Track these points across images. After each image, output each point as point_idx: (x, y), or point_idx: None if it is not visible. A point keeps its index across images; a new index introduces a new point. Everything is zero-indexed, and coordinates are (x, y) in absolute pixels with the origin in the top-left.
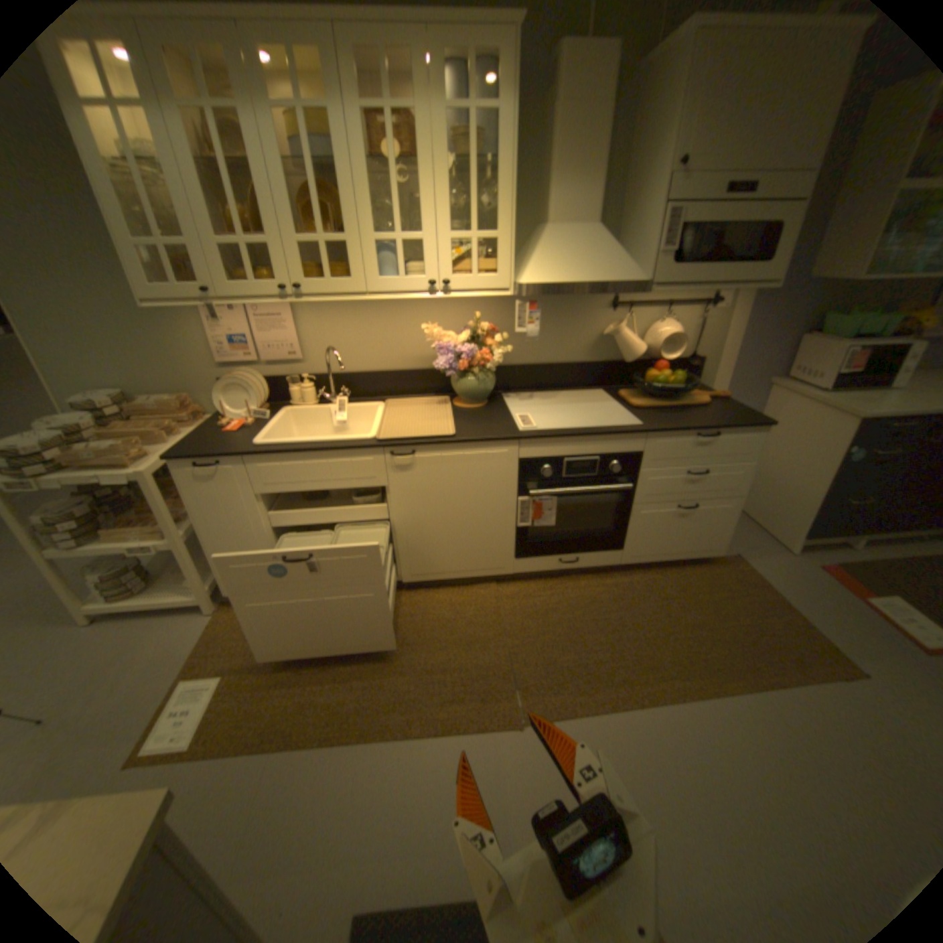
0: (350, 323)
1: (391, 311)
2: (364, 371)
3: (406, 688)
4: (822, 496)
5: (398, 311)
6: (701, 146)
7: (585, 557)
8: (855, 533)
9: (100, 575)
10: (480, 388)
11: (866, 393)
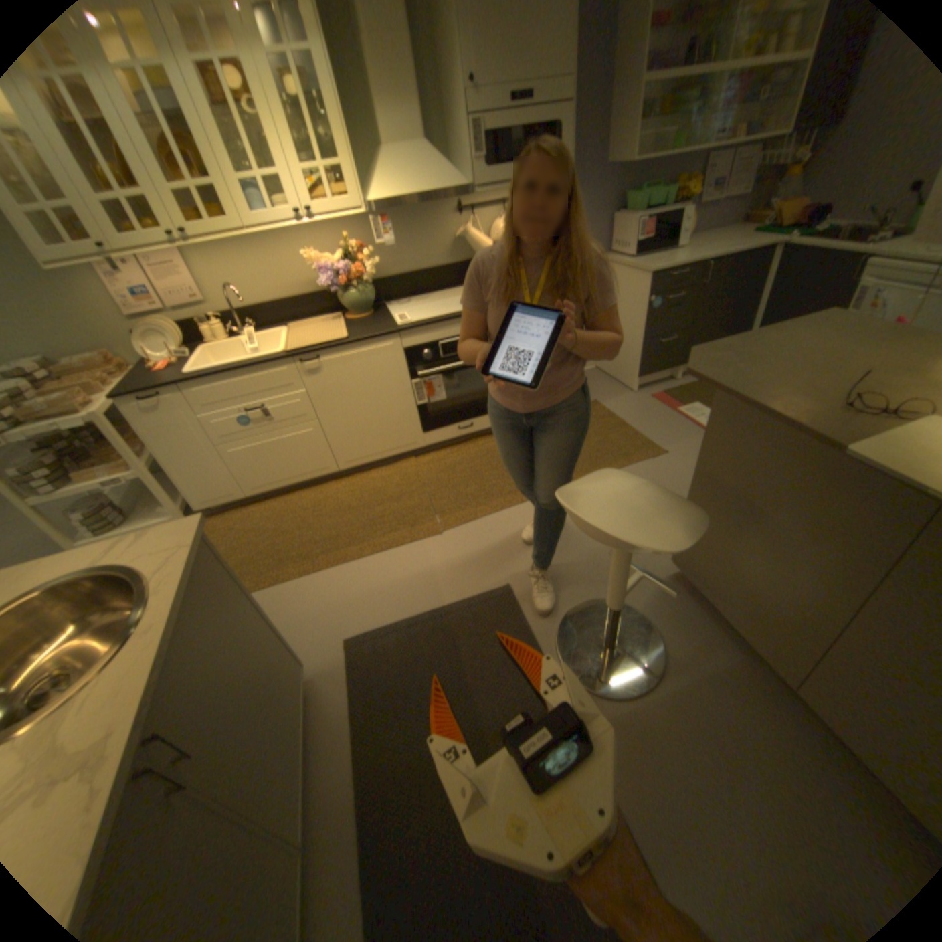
0: (237, 261)
1: (270, 245)
2: (261, 303)
3: (356, 533)
4: (641, 341)
5: (276, 244)
6: (481, 66)
7: (477, 422)
8: (670, 366)
9: (81, 515)
10: (362, 300)
11: (660, 254)
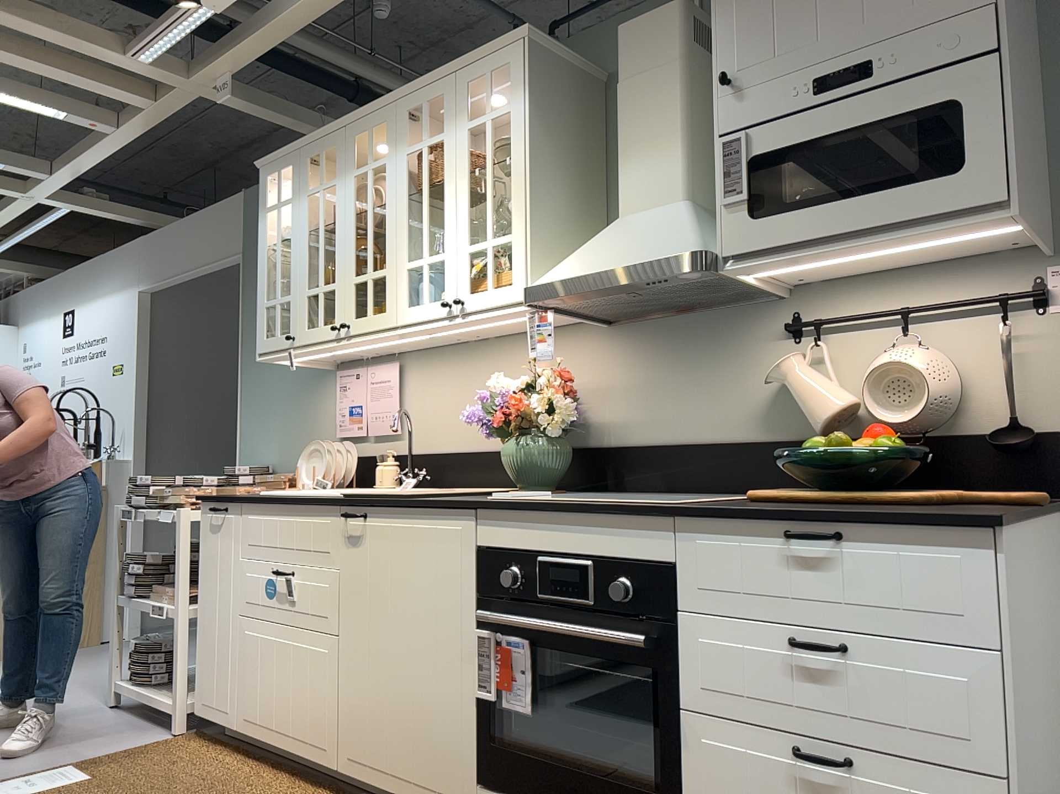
0: (447, 388)
1: (486, 370)
2: (453, 450)
3: None
4: None
5: (492, 369)
6: (749, 57)
7: None
8: None
9: (141, 642)
10: (530, 461)
11: None
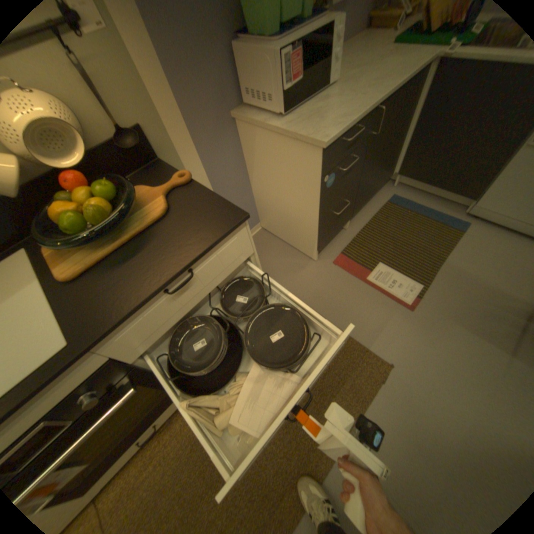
0: None
1: None
2: None
3: None
4: (315, 221)
5: None
6: None
7: (159, 419)
8: (342, 225)
9: None
10: None
11: (312, 102)
